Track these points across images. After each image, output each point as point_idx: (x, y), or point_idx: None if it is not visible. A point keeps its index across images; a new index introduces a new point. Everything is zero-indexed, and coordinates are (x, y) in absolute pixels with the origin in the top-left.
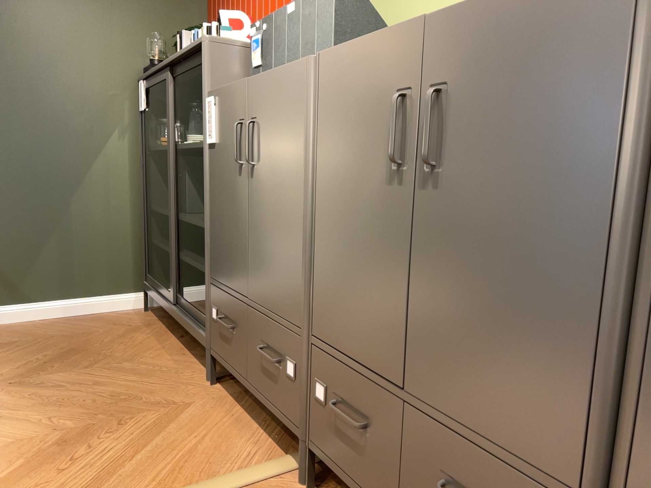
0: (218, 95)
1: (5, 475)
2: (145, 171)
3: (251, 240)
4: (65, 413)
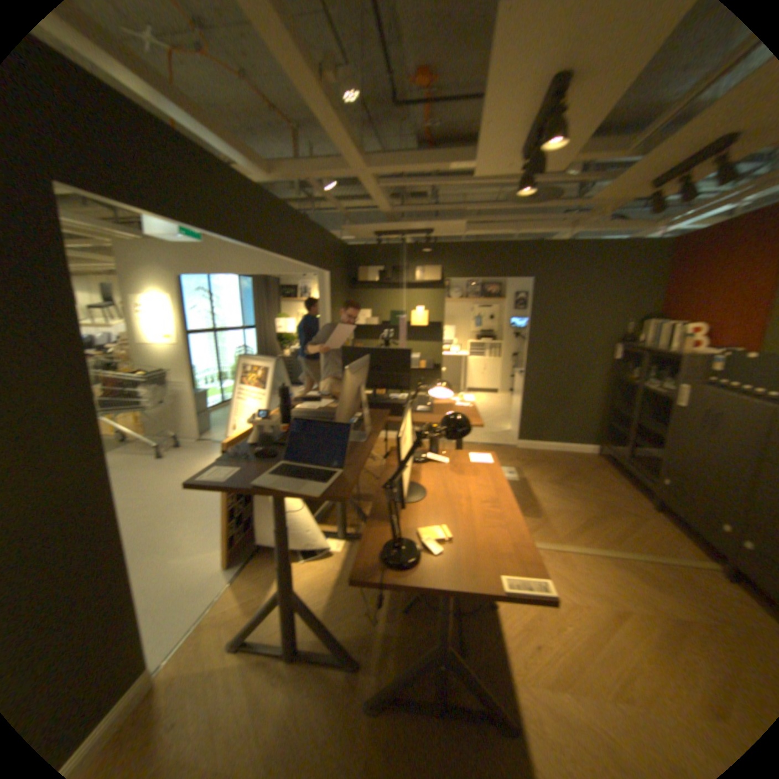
0: (692, 386)
1: (582, 524)
2: (613, 388)
3: (708, 463)
4: (590, 505)
